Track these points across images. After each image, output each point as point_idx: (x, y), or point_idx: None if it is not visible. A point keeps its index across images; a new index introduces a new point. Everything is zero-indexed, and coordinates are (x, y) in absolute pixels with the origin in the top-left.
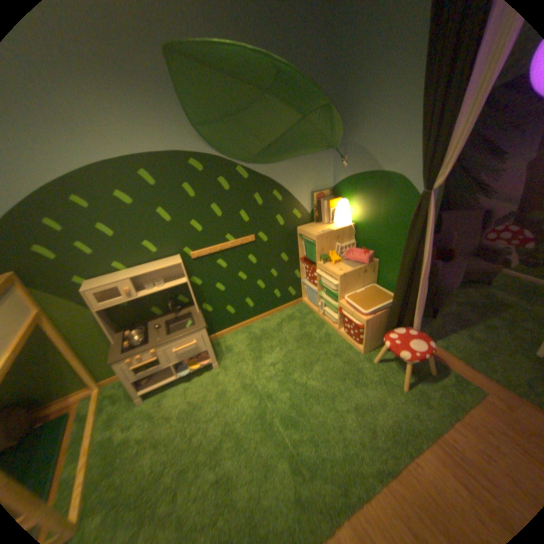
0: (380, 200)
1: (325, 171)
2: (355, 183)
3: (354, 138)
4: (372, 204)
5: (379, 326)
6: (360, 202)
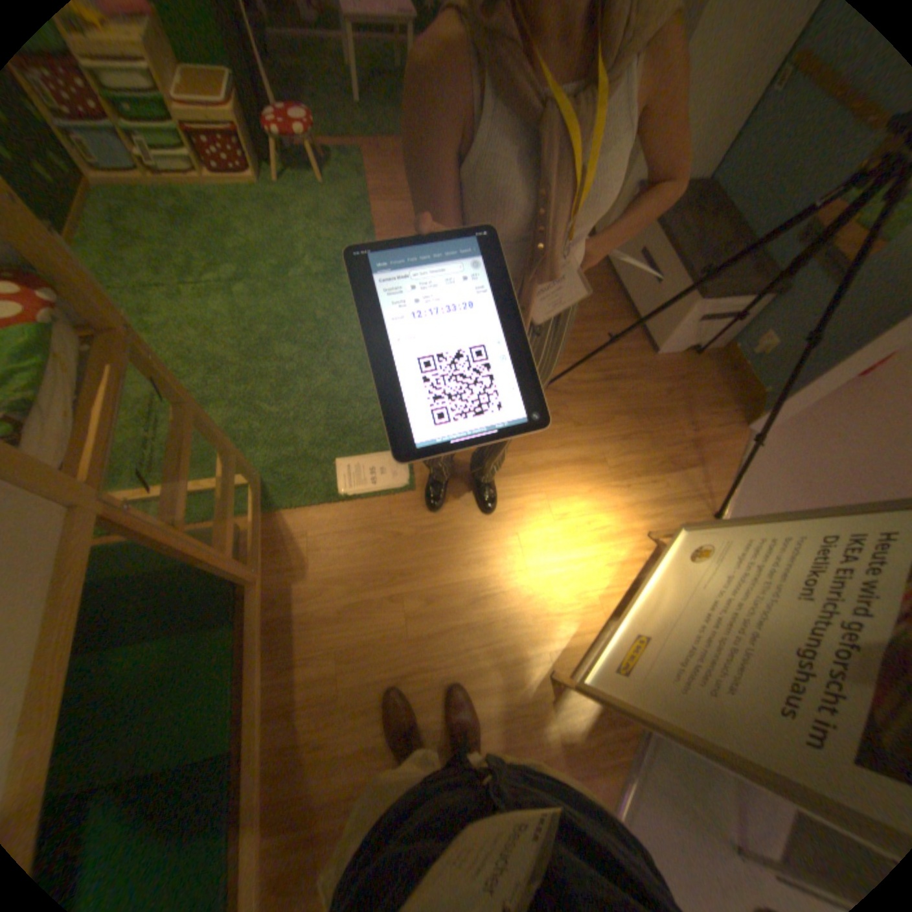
0: None
1: None
2: None
3: None
4: None
5: (243, 126)
6: None
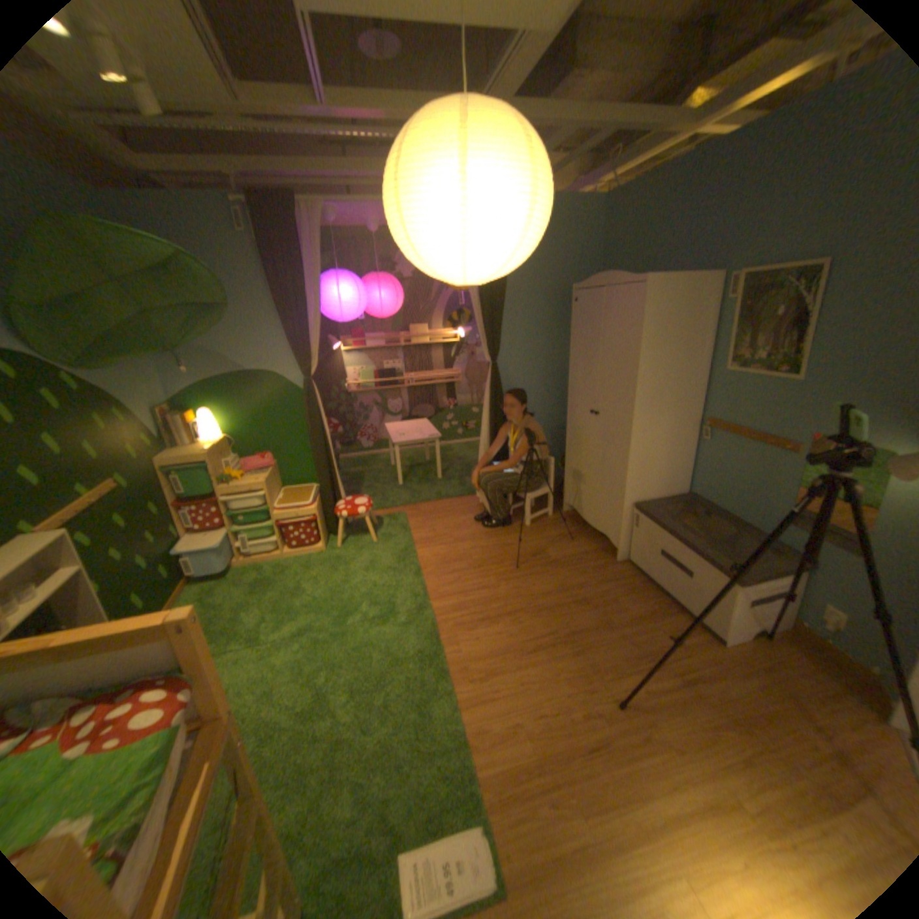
0: (253, 400)
1: (153, 382)
2: (208, 390)
3: (189, 341)
4: (244, 407)
5: (321, 514)
6: (224, 409)
